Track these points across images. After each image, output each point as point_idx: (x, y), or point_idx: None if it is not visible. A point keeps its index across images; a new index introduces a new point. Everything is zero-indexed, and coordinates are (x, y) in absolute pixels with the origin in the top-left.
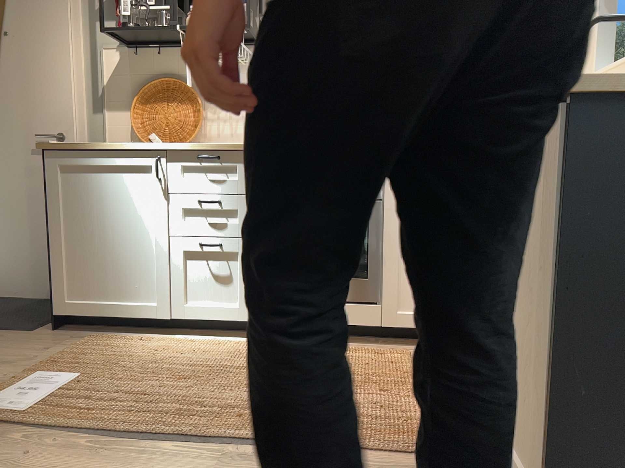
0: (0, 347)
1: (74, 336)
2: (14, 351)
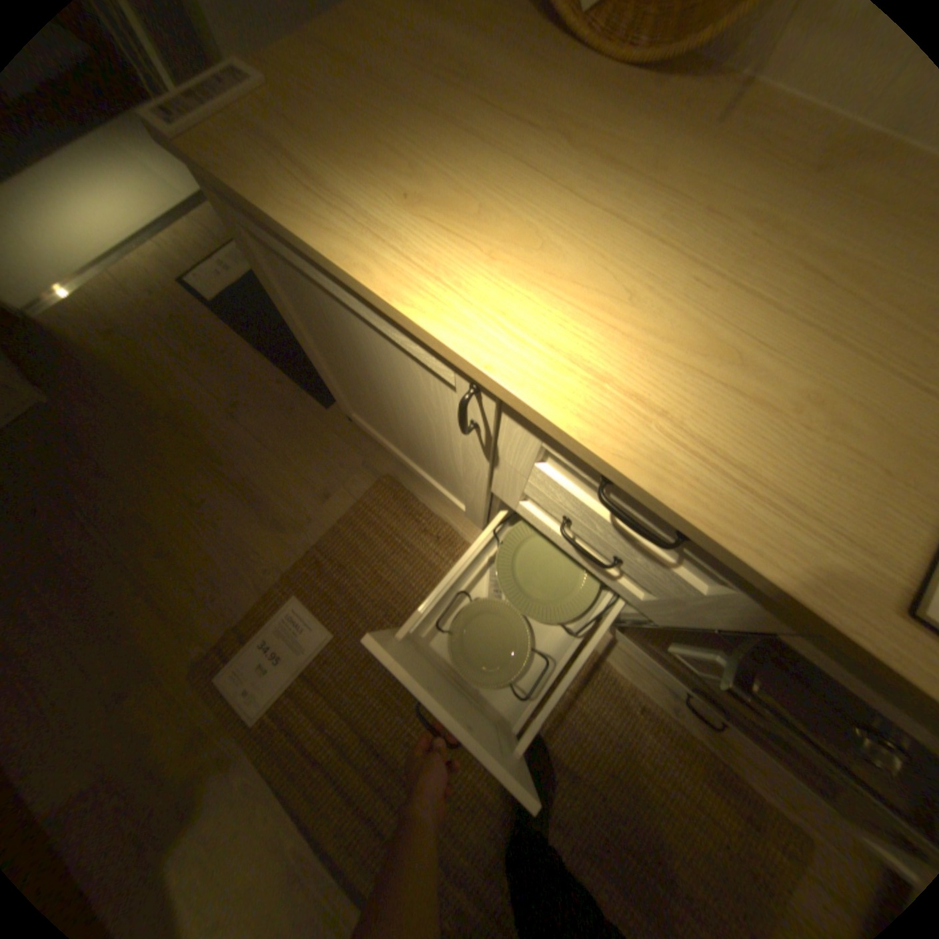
0: (282, 452)
1: (368, 457)
2: (292, 477)
